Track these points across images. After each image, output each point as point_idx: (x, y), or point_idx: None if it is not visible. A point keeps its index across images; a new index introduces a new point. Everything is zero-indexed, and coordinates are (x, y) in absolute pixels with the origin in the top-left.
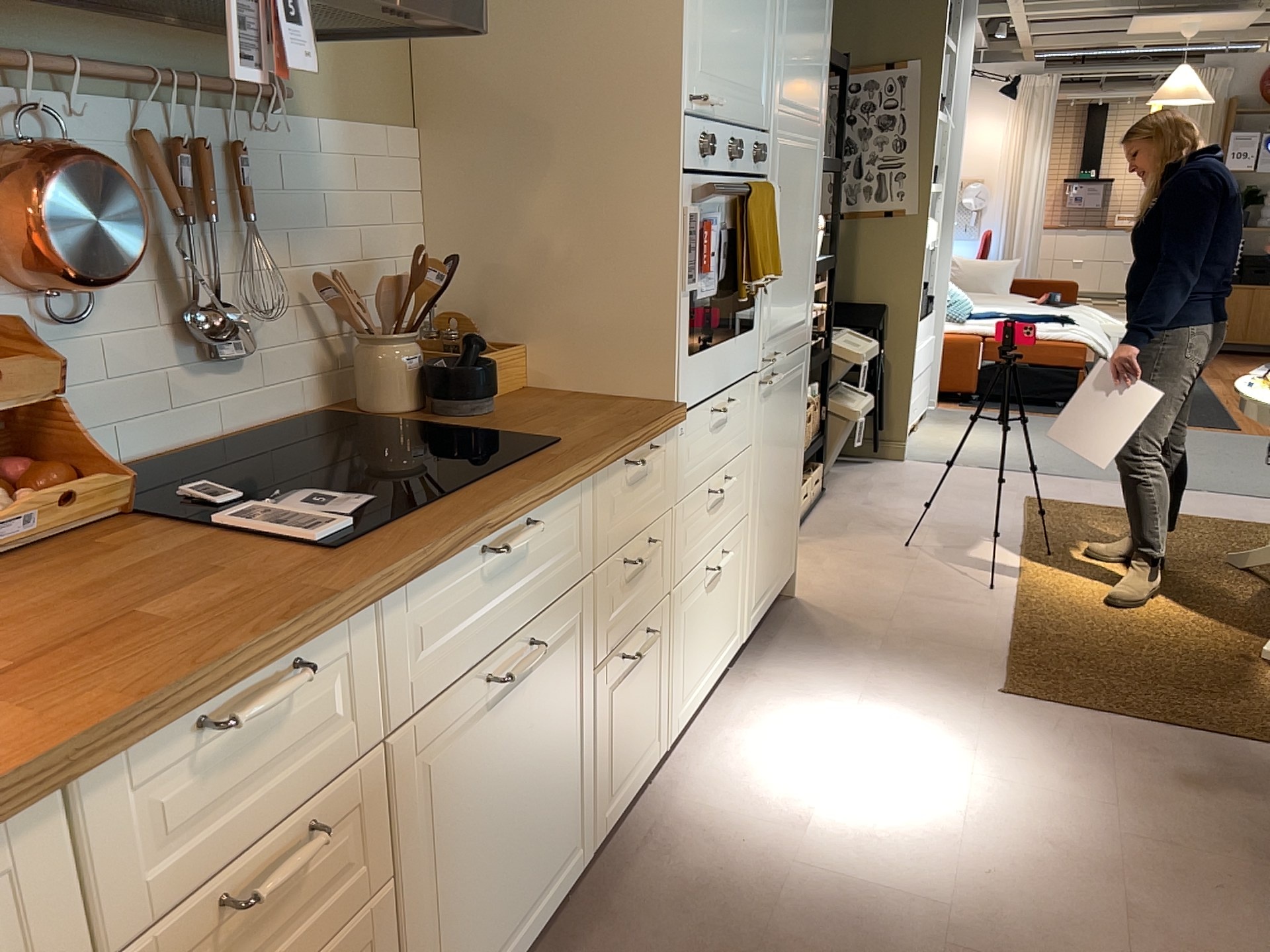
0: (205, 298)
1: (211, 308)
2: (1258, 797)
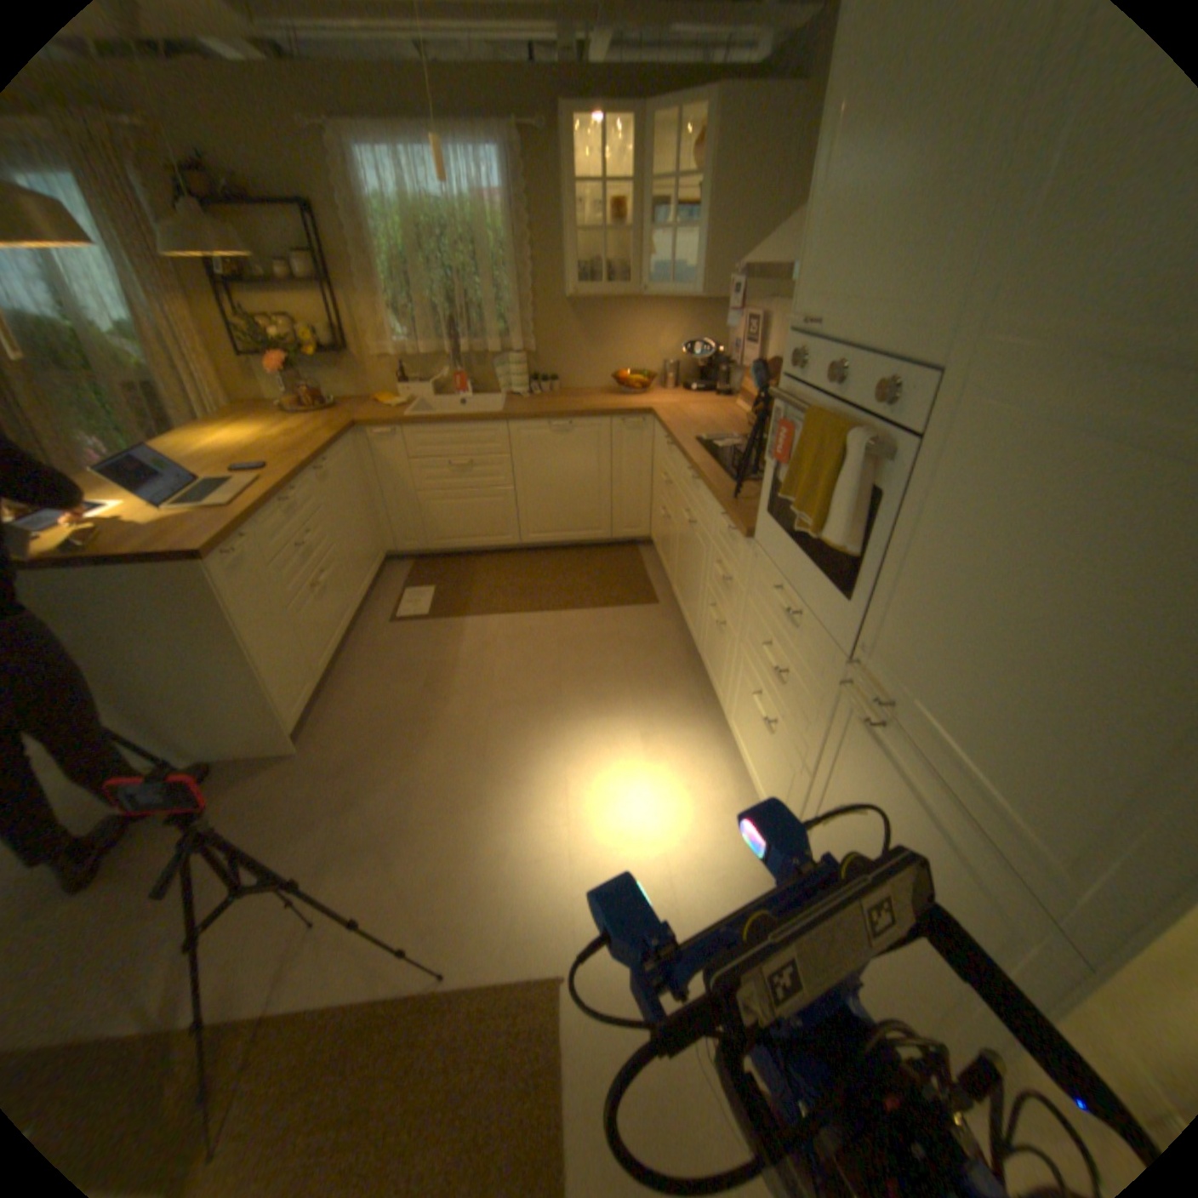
0: None
1: None
2: (361, 904)
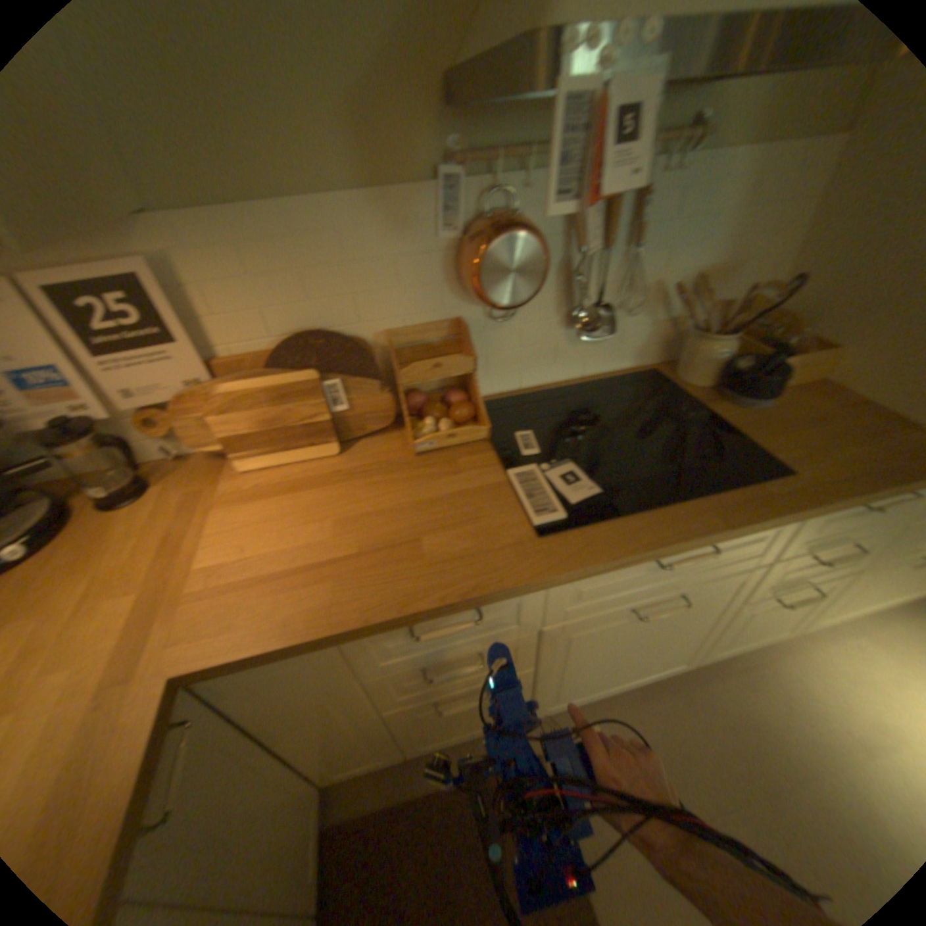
0: (588, 297)
1: (594, 301)
2: None
